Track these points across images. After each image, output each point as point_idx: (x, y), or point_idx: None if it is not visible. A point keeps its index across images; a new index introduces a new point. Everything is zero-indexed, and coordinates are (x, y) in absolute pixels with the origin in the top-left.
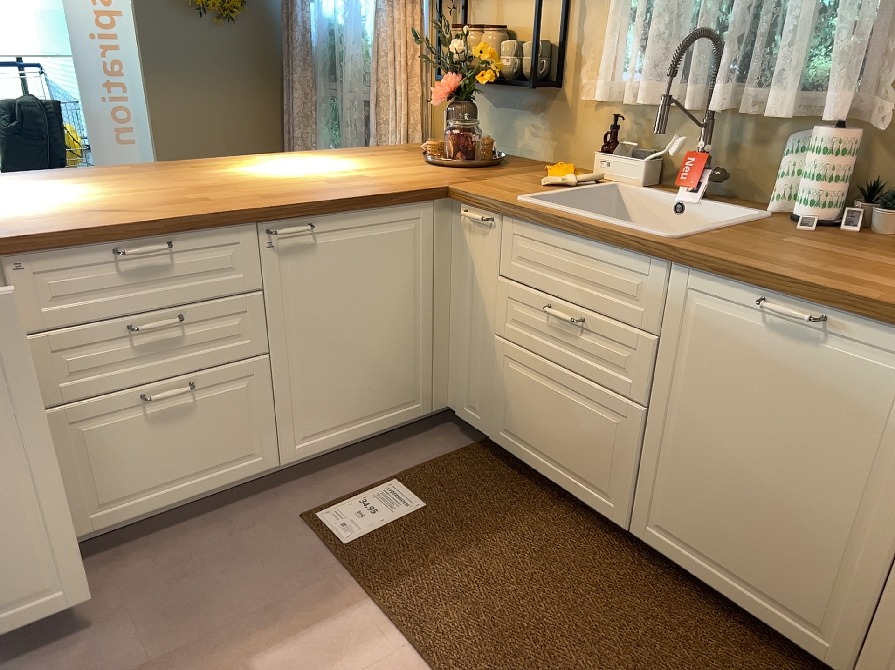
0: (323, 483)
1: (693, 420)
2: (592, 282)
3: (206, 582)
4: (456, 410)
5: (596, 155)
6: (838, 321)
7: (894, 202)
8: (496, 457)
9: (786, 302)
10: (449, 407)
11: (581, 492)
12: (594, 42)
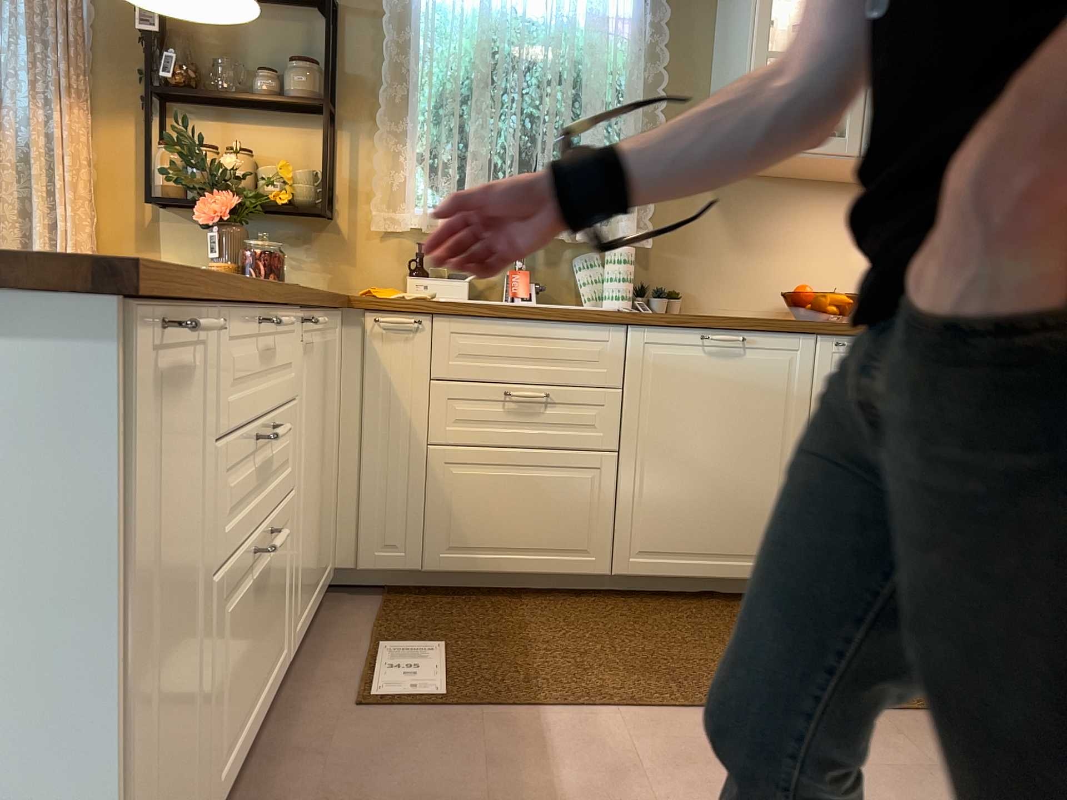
0: (315, 681)
1: (663, 444)
2: (552, 358)
3: (386, 798)
4: (350, 567)
5: (411, 278)
6: (752, 337)
7: (665, 291)
8: (421, 596)
9: (720, 333)
10: (338, 567)
11: (557, 566)
12: (382, 176)
